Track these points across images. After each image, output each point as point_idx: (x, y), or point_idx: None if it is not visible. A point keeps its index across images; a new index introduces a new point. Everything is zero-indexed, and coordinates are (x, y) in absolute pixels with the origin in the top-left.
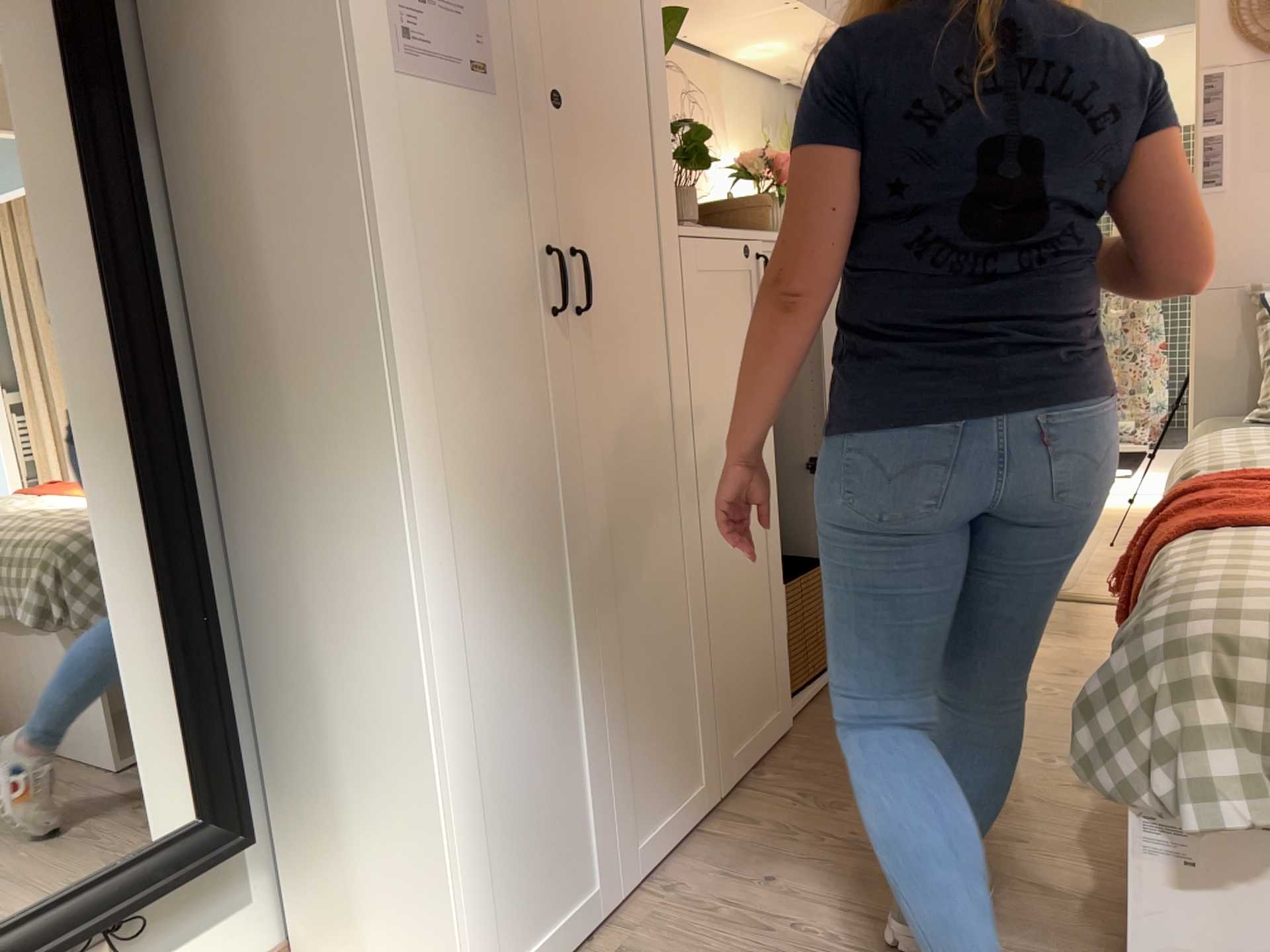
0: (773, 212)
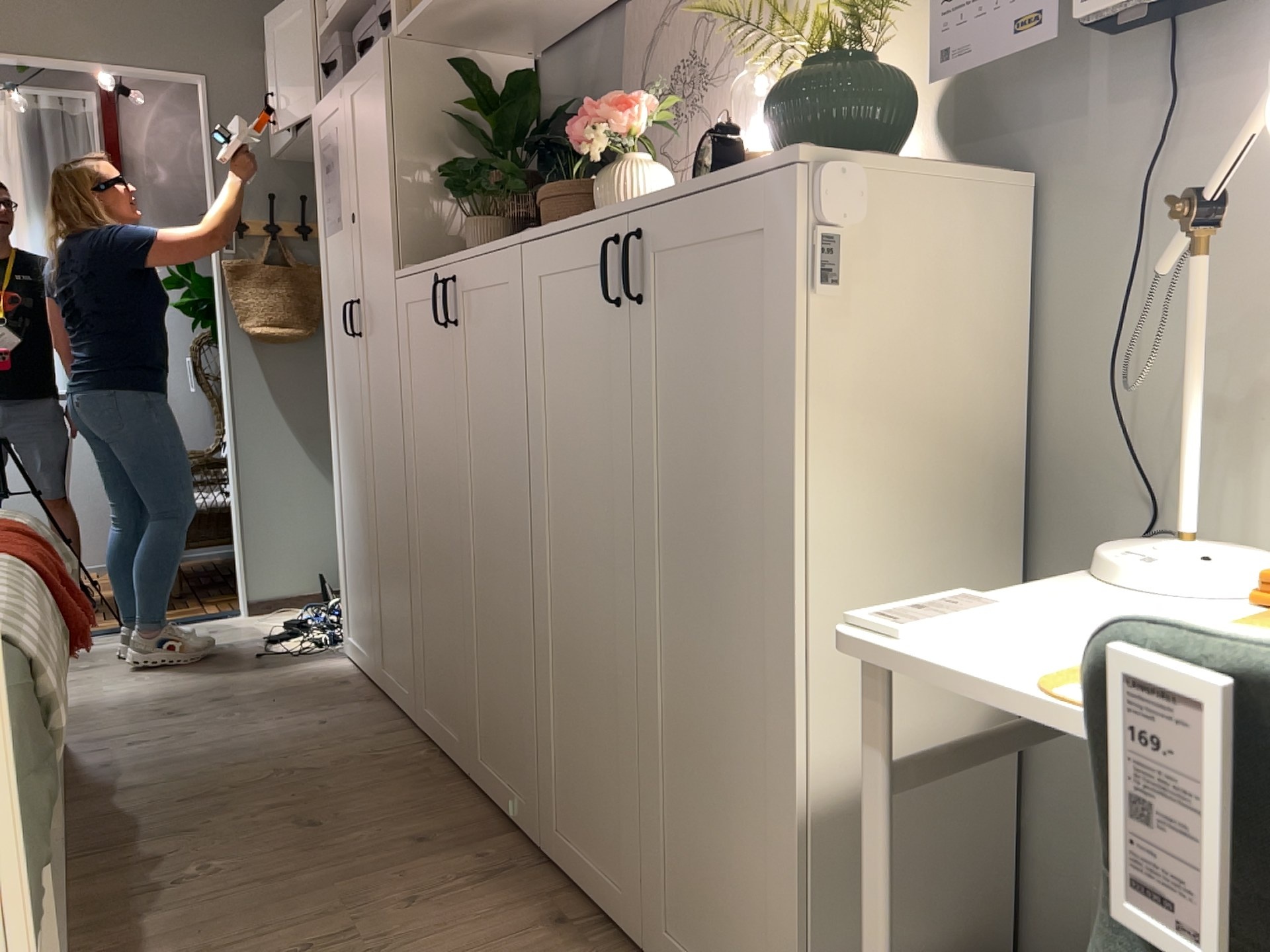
0: (597, 194)
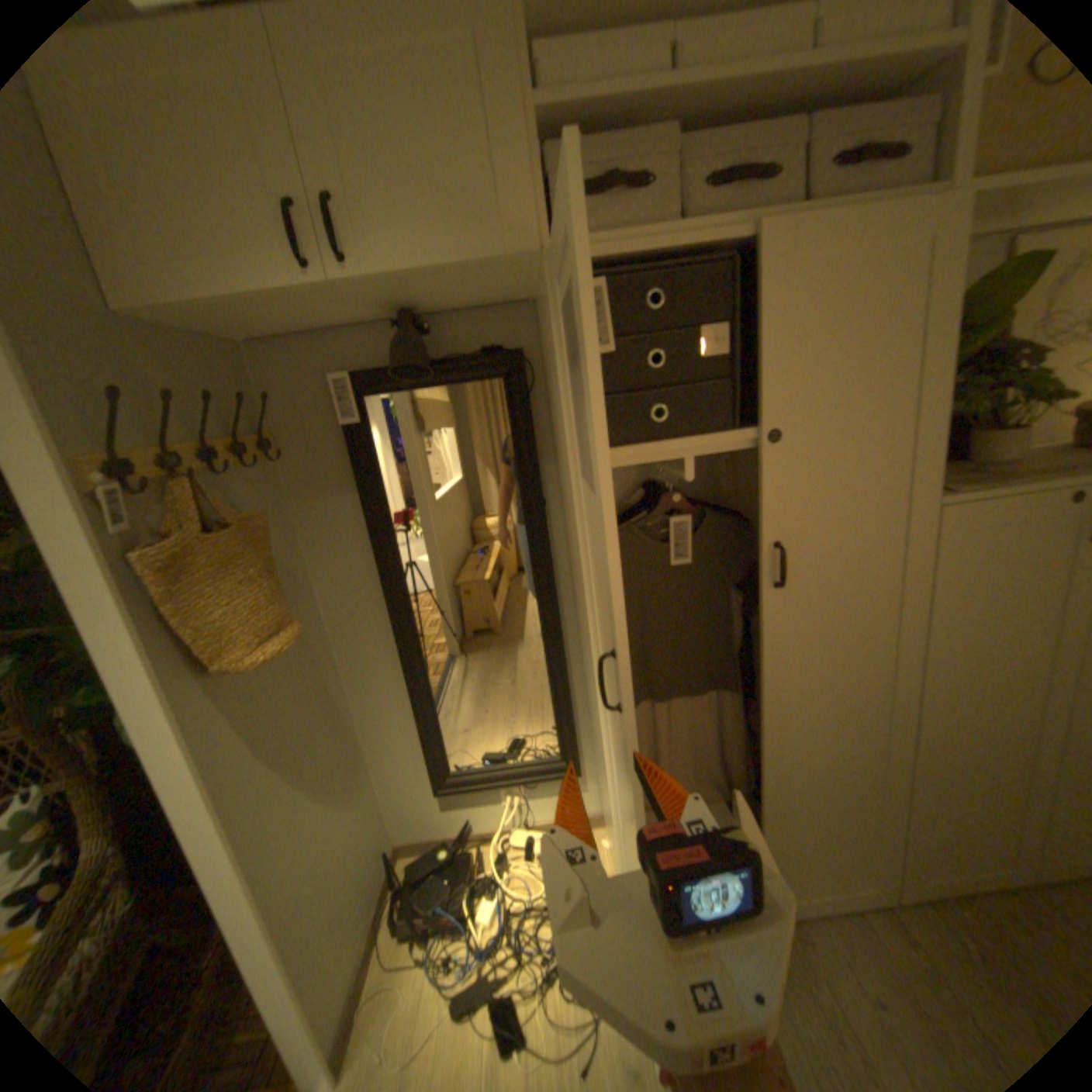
0: None
